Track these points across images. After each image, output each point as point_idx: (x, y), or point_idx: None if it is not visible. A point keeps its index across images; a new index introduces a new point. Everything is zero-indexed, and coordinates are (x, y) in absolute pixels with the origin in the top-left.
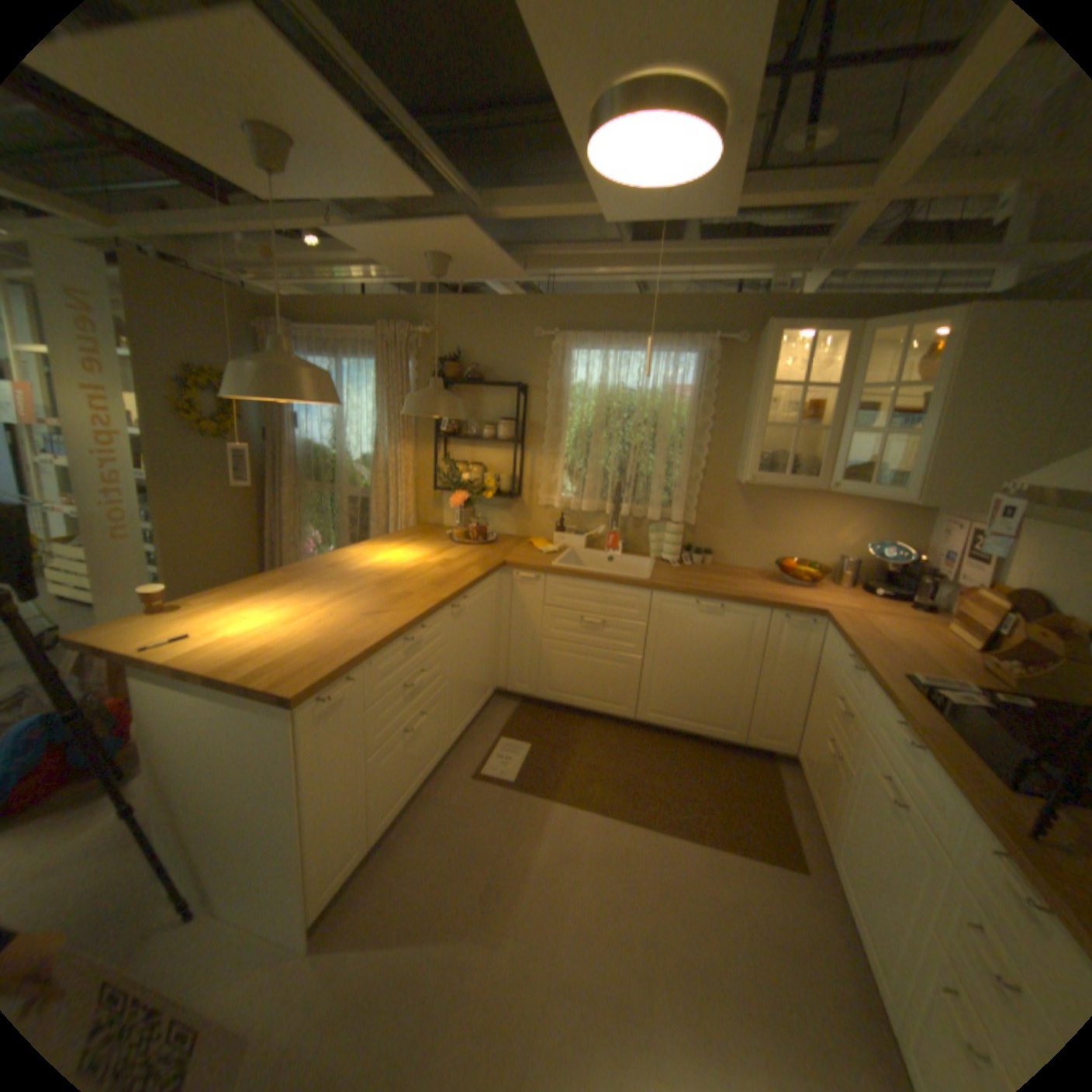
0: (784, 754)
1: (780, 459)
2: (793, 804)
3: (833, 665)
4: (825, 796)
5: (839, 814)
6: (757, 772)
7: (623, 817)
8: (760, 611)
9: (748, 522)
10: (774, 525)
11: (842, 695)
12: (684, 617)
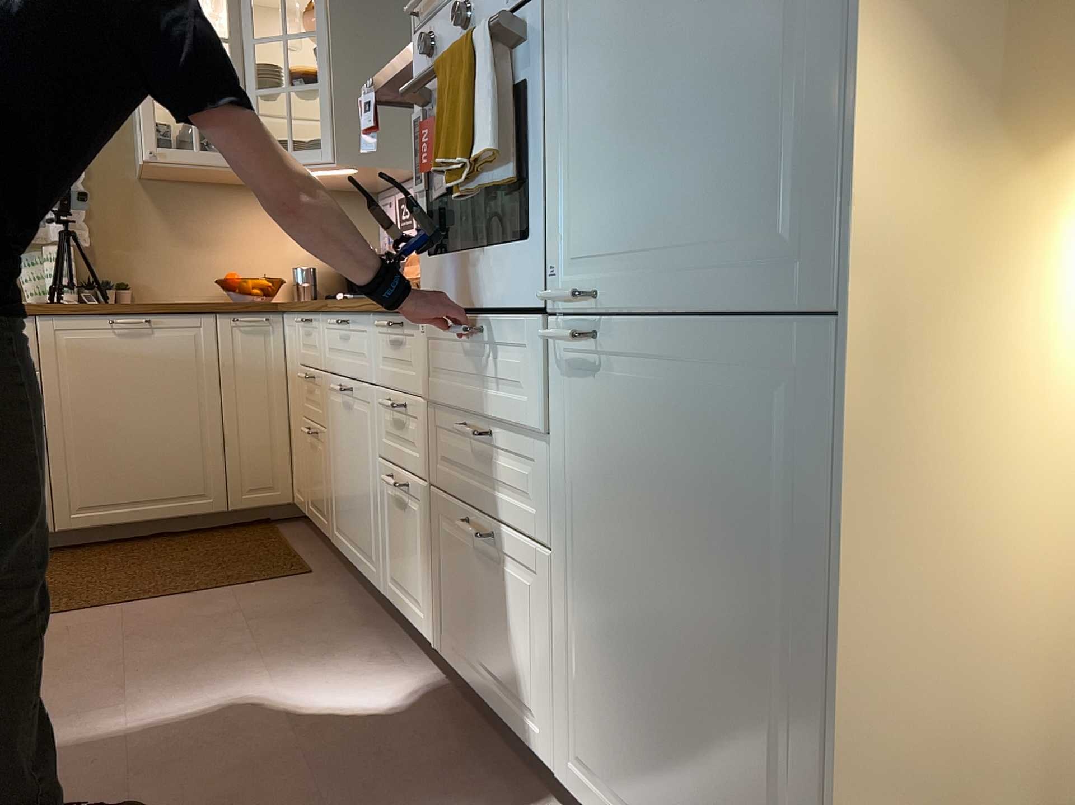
0: (277, 504)
1: (185, 134)
2: (294, 541)
3: (294, 355)
4: (316, 494)
5: (326, 489)
6: (248, 534)
7: (55, 611)
8: (200, 318)
9: (171, 238)
10: (206, 239)
11: (305, 372)
12: (97, 347)
